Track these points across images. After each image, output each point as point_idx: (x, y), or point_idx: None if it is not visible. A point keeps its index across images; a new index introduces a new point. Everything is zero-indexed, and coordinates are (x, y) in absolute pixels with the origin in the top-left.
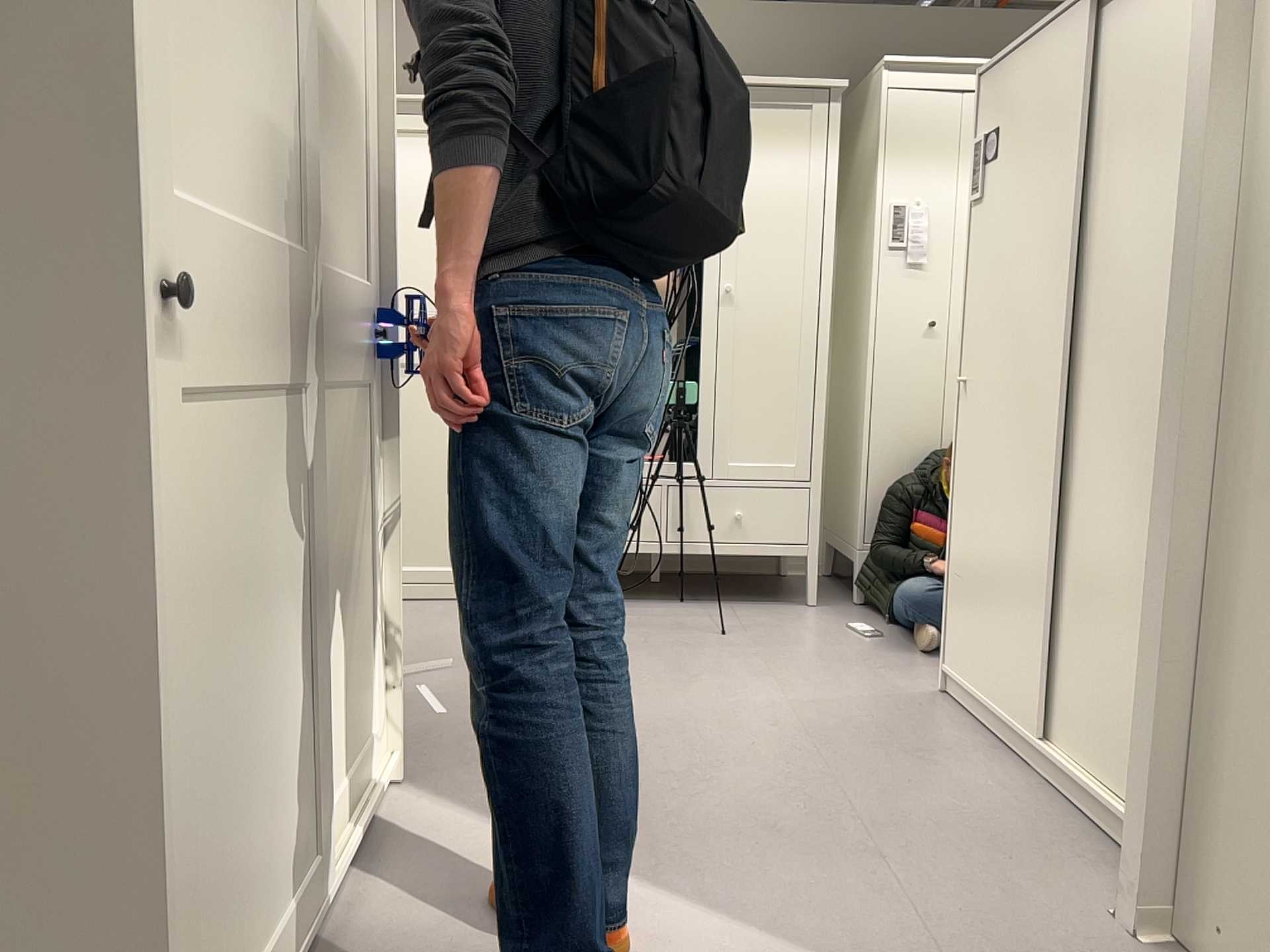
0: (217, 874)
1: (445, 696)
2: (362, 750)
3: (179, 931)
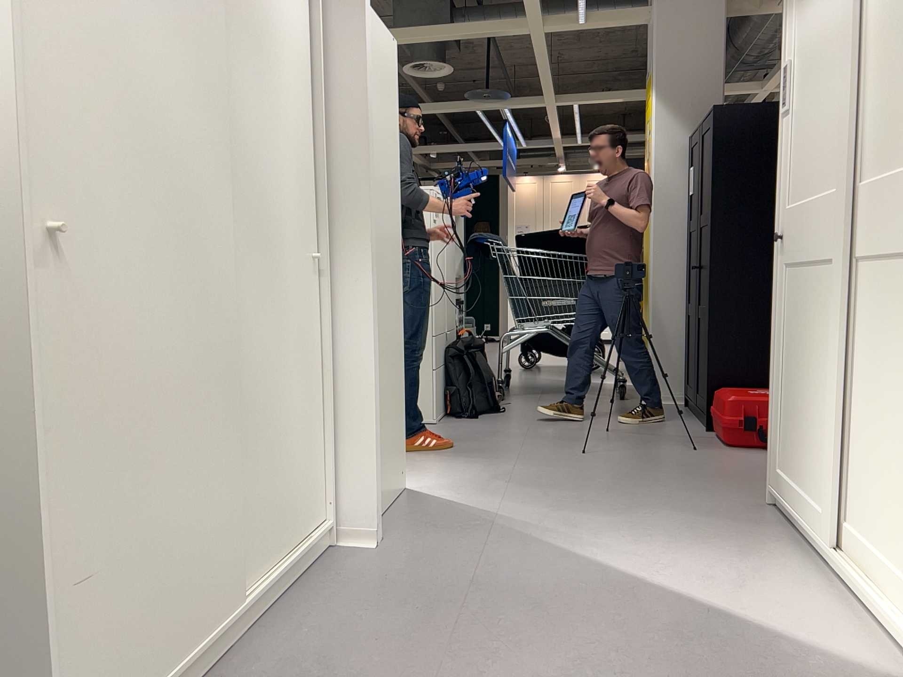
0: (786, 422)
1: None
2: (900, 571)
3: (775, 416)
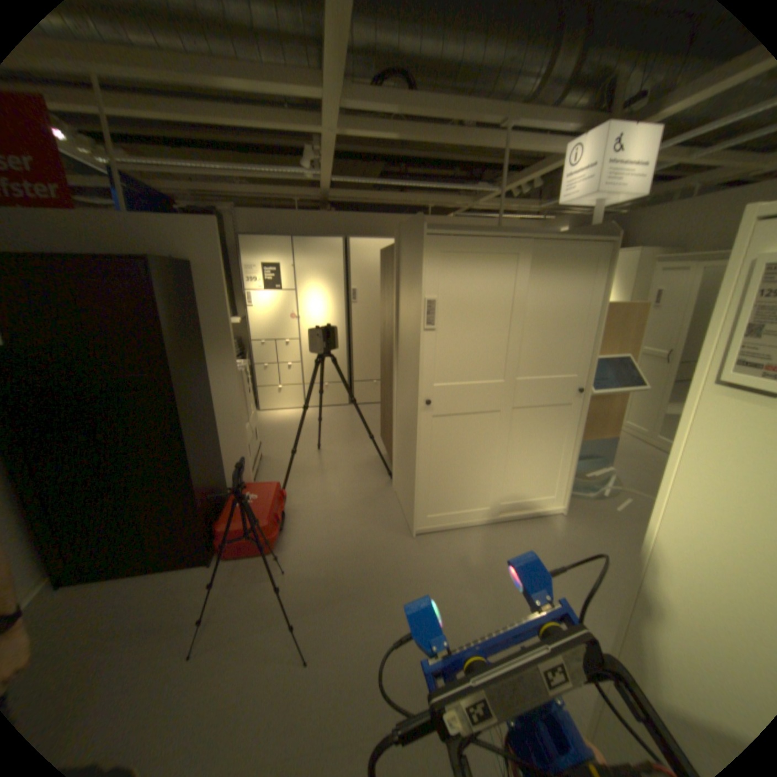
0: (445, 491)
1: (637, 508)
2: (546, 498)
3: (430, 493)
